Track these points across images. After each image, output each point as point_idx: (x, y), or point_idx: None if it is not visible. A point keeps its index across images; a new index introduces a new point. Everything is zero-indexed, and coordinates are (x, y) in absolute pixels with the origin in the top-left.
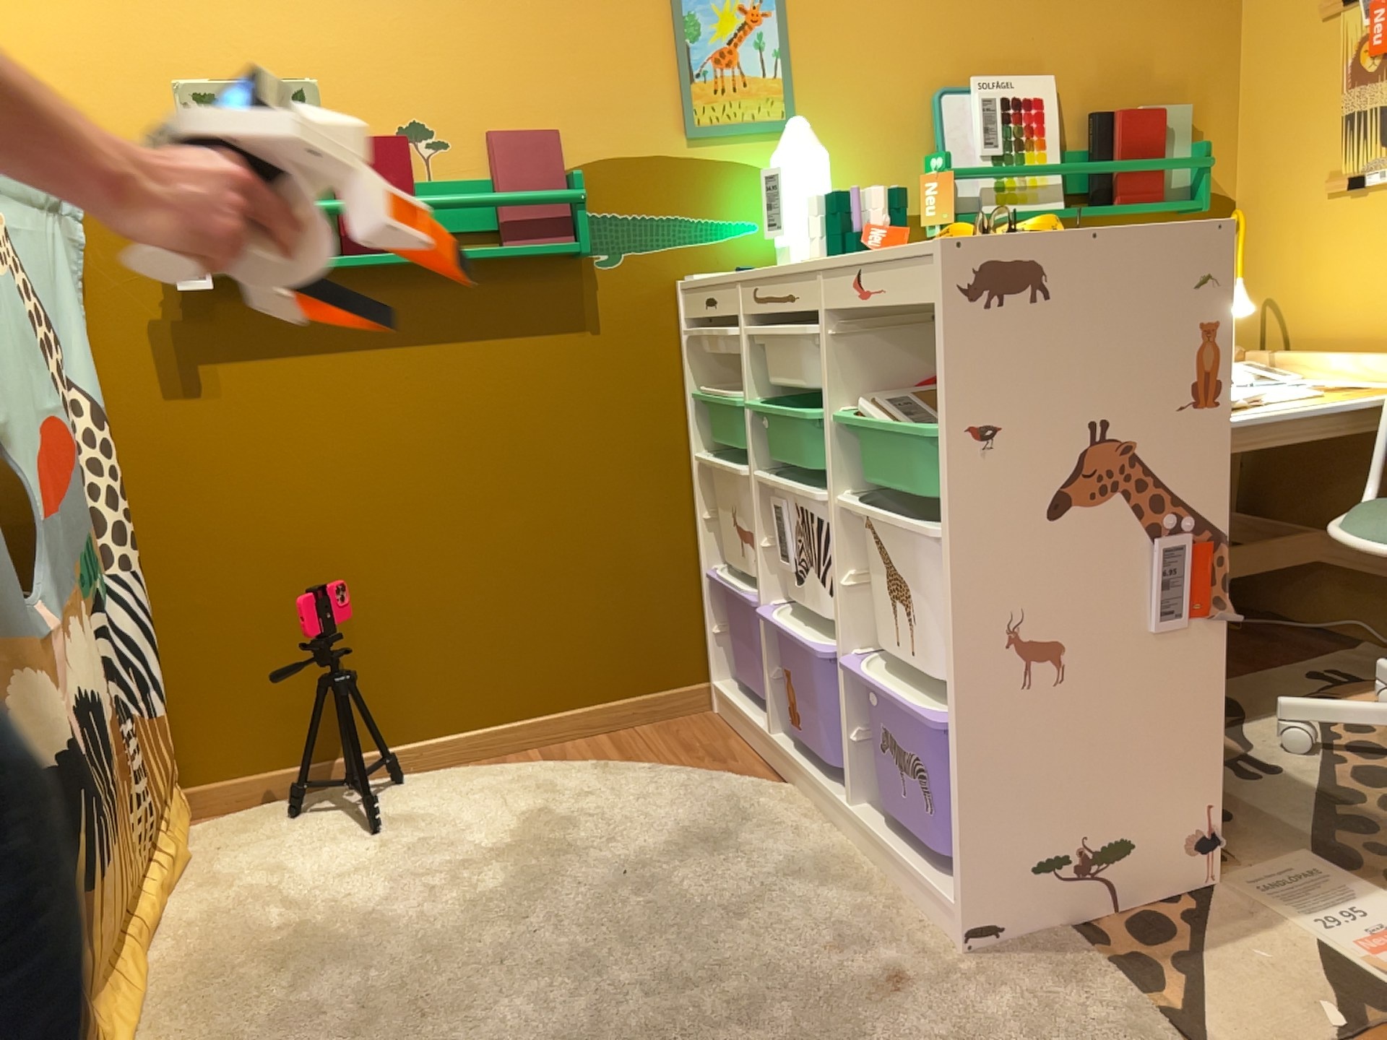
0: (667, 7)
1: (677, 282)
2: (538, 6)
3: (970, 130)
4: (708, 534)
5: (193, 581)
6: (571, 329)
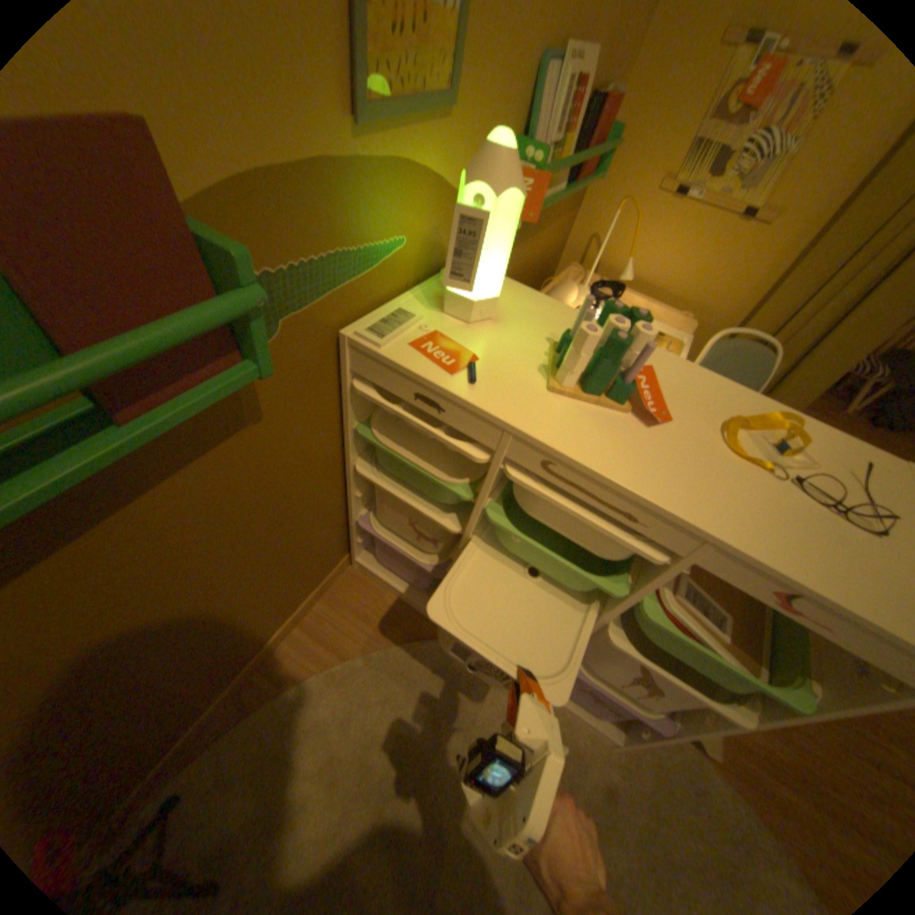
0: None
1: (343, 334)
2: None
3: (554, 108)
4: (358, 500)
5: None
6: (232, 435)
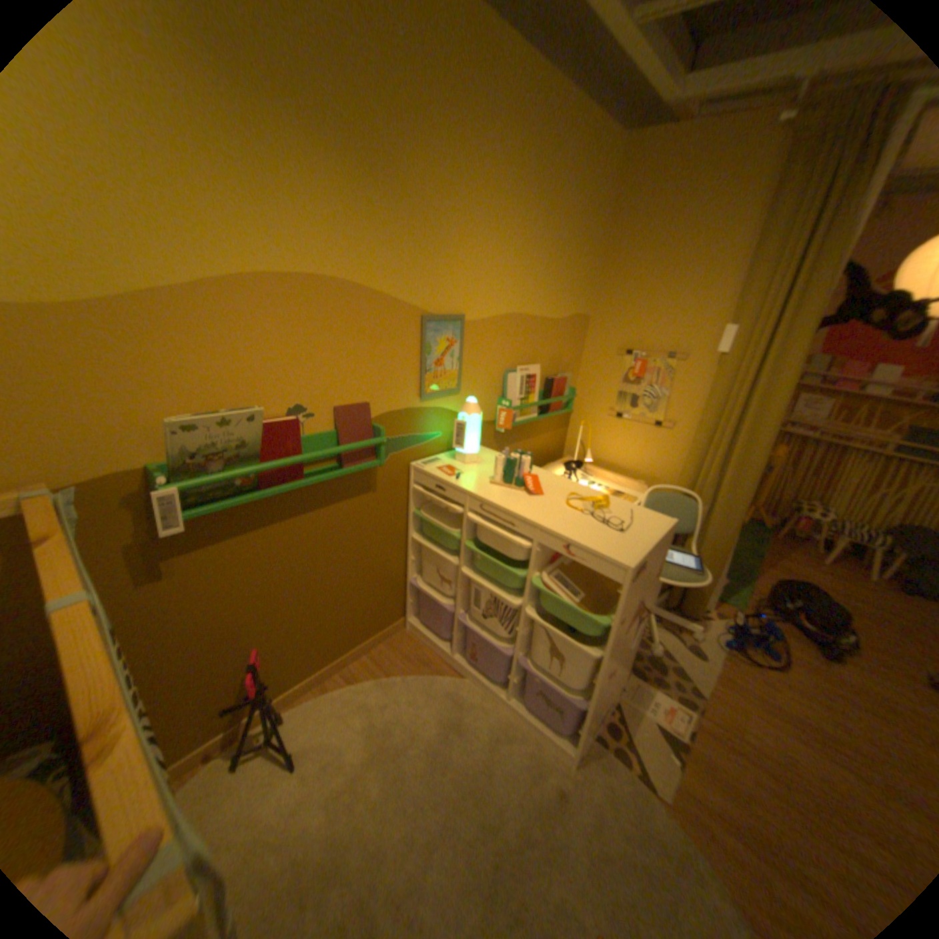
0: (419, 338)
1: (411, 465)
2: (364, 339)
3: (514, 388)
4: (412, 564)
5: (158, 676)
6: (364, 493)
